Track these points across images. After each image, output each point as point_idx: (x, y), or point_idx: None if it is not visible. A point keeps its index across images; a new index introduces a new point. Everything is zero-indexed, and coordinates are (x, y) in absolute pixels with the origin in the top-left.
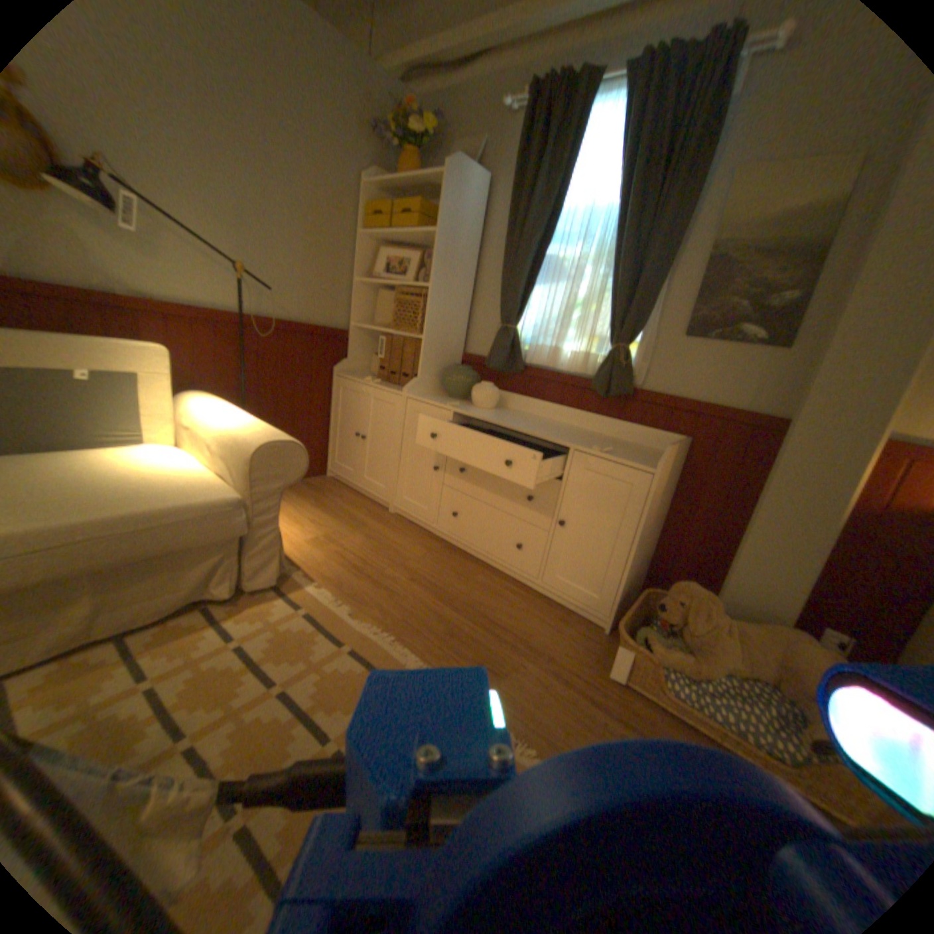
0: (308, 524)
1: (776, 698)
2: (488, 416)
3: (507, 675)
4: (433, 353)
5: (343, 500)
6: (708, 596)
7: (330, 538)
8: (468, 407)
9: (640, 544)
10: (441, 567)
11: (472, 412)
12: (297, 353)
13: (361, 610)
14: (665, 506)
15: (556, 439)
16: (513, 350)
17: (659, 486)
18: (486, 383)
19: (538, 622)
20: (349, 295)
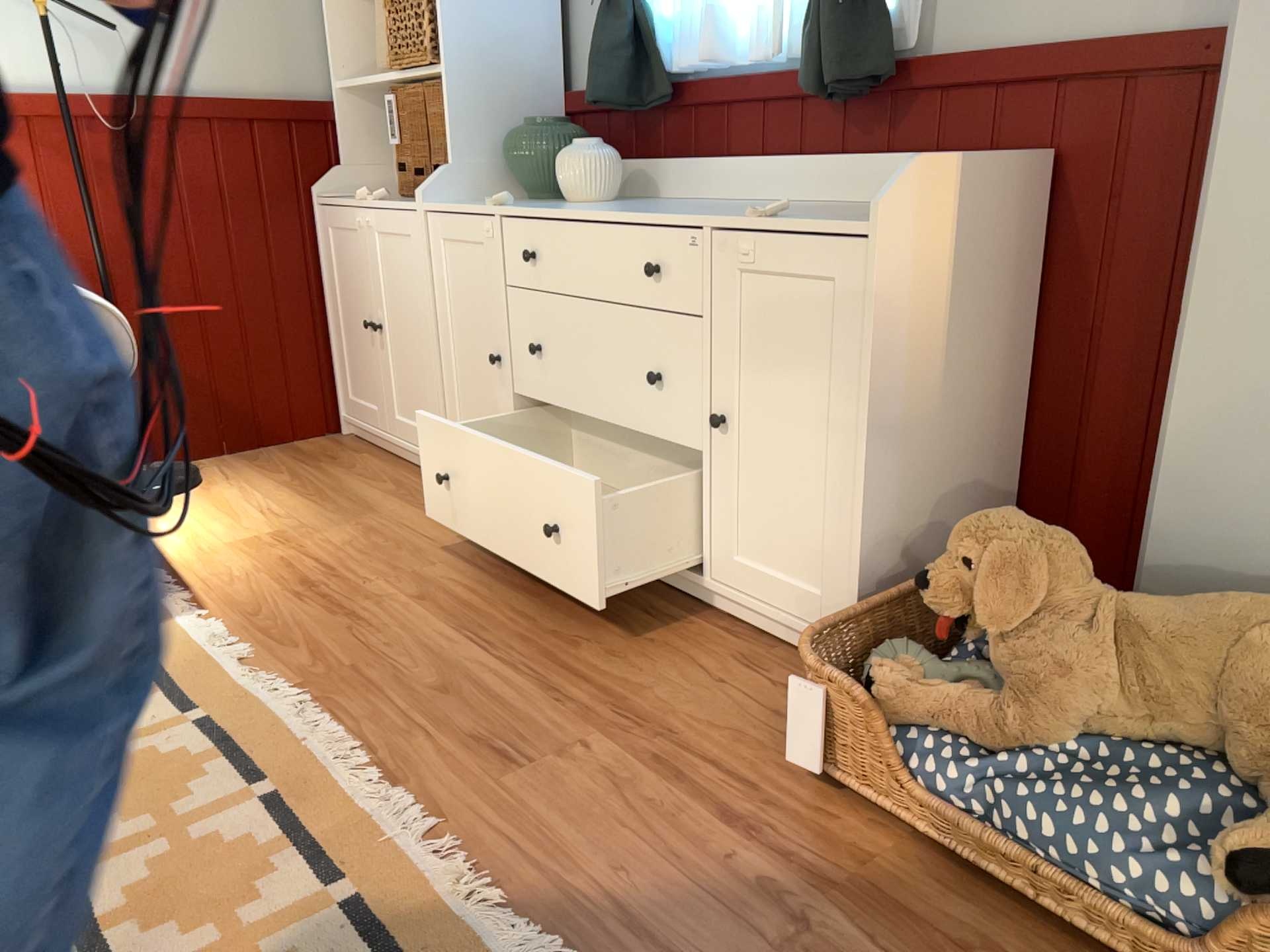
0: (254, 515)
1: (1205, 774)
2: (566, 209)
3: (535, 759)
4: (478, 104)
5: (354, 471)
6: (1041, 532)
7: (286, 536)
8: (547, 205)
9: (887, 434)
10: (501, 573)
11: (538, 208)
12: (223, 168)
13: (275, 652)
14: (997, 345)
15: (680, 217)
16: (645, 54)
17: (898, 270)
18: (587, 144)
19: (679, 664)
20: (322, 26)
